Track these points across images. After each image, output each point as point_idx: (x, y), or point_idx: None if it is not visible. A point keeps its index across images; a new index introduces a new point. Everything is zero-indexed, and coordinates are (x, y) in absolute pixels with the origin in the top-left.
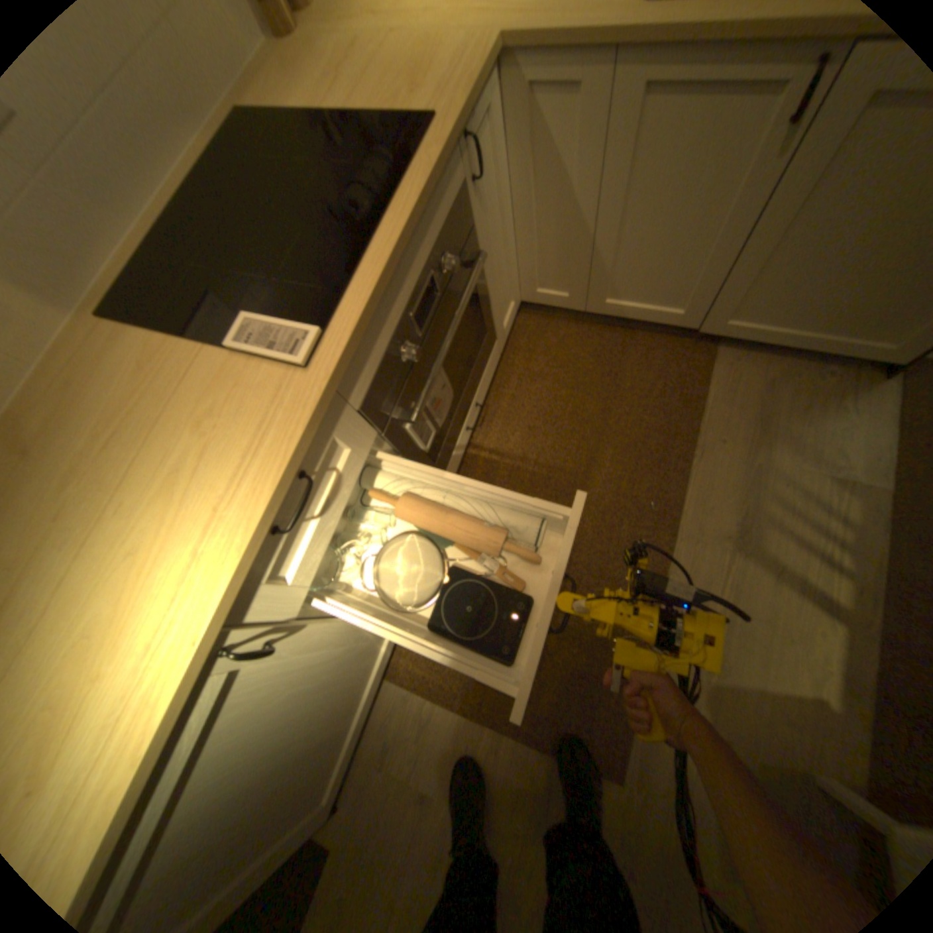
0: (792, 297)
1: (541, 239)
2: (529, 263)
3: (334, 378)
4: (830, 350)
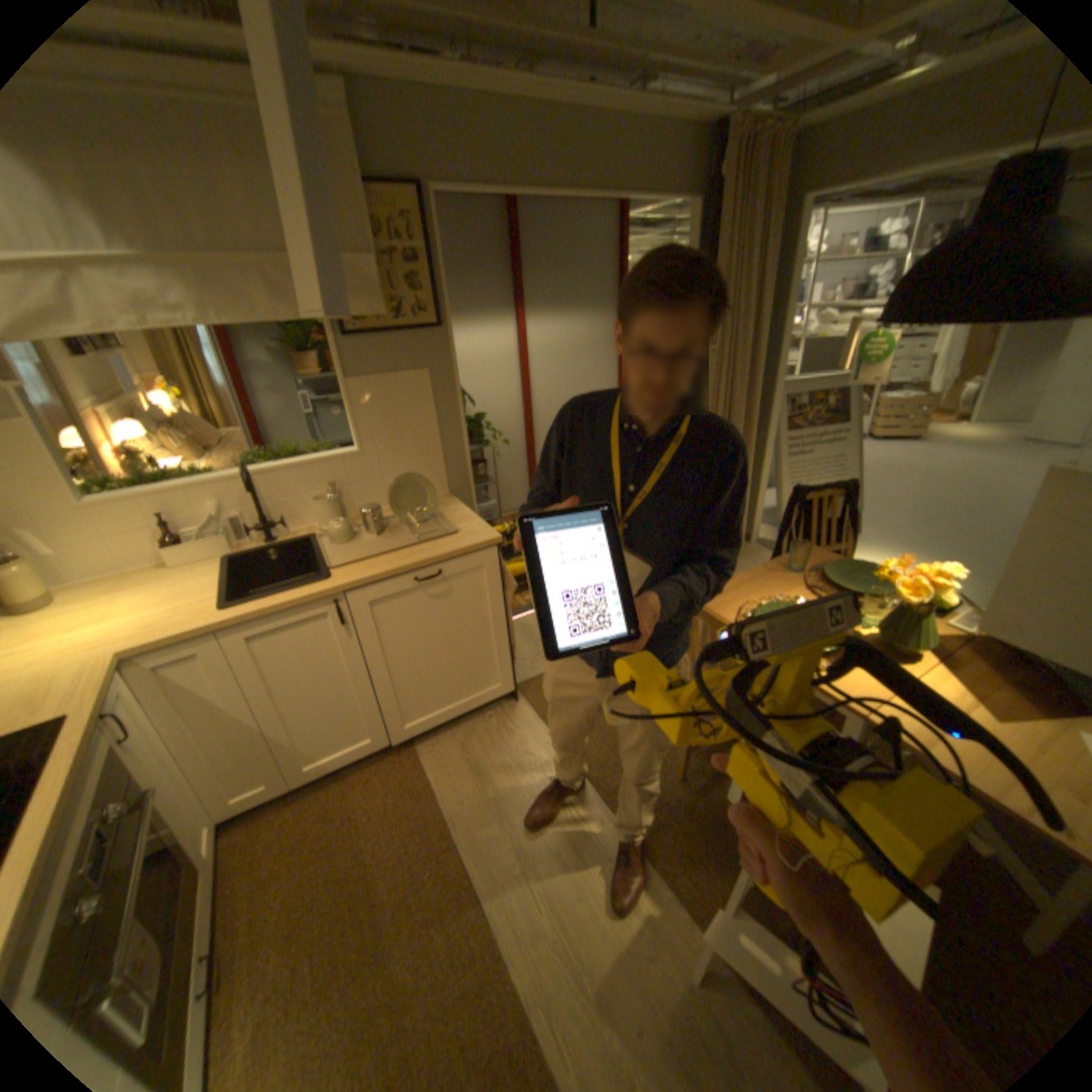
0: (423, 694)
1: (208, 761)
2: (205, 787)
3: None
4: (477, 709)
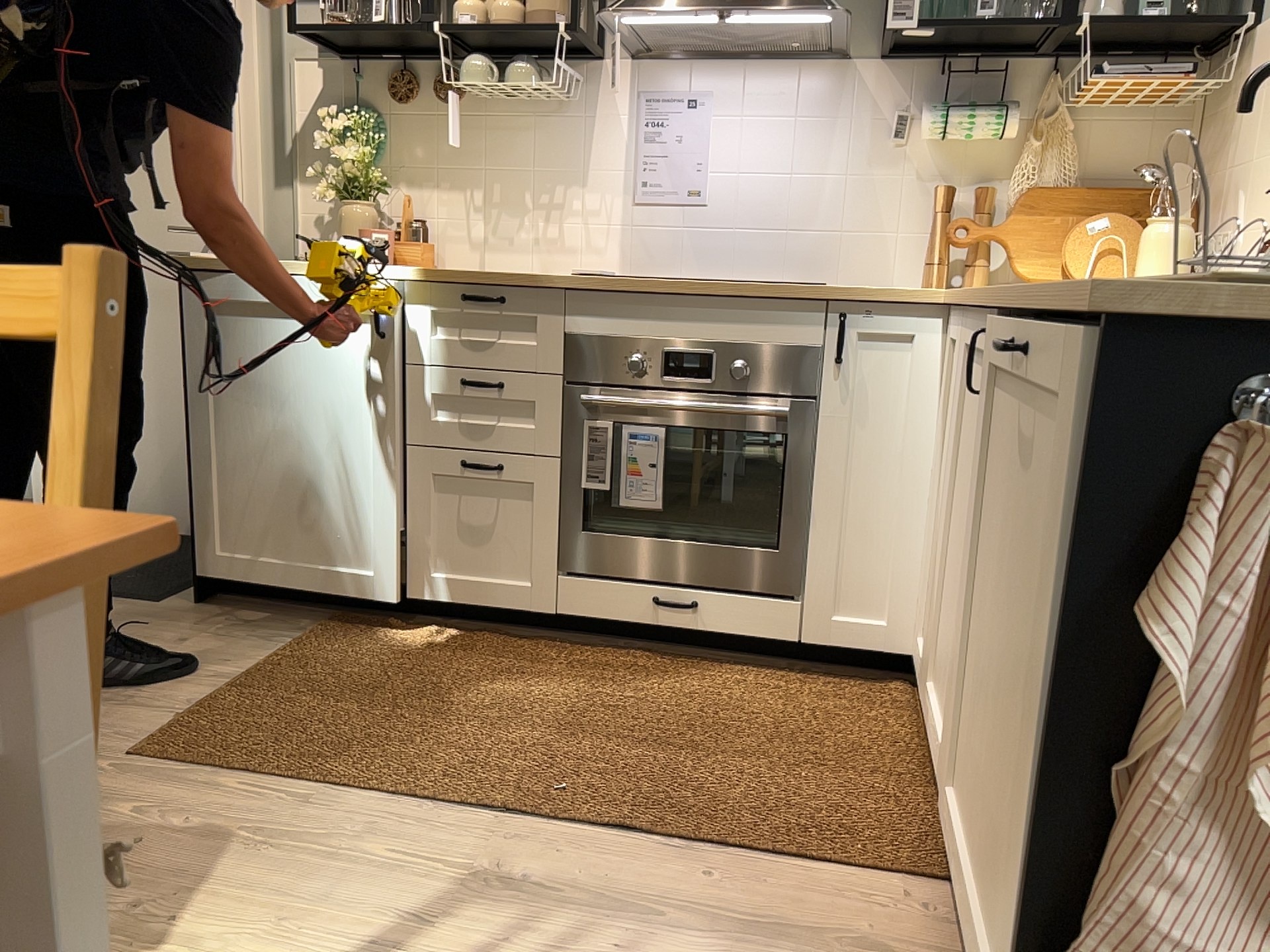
0: (983, 756)
1: (937, 545)
2: (926, 583)
3: (569, 288)
4: None
